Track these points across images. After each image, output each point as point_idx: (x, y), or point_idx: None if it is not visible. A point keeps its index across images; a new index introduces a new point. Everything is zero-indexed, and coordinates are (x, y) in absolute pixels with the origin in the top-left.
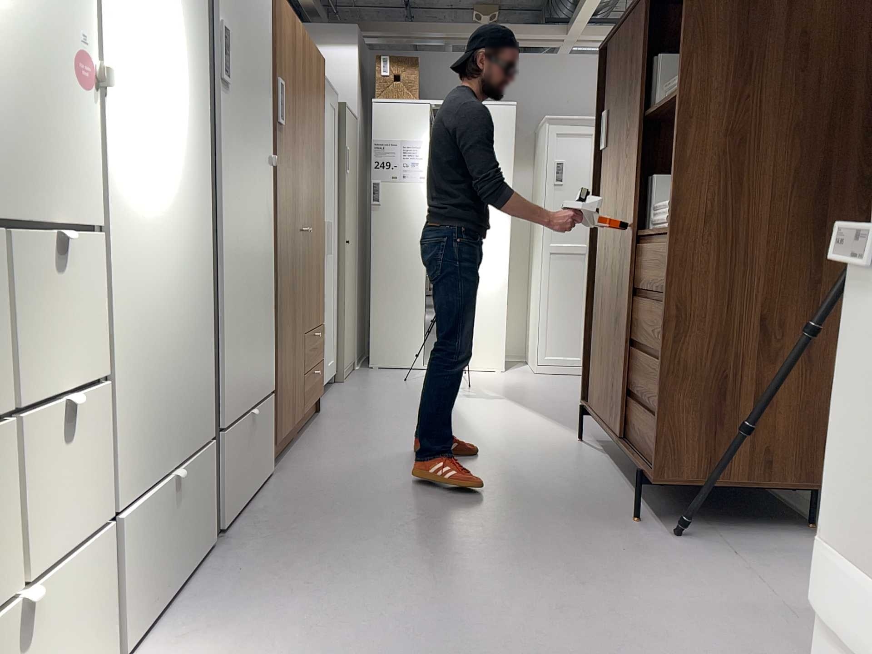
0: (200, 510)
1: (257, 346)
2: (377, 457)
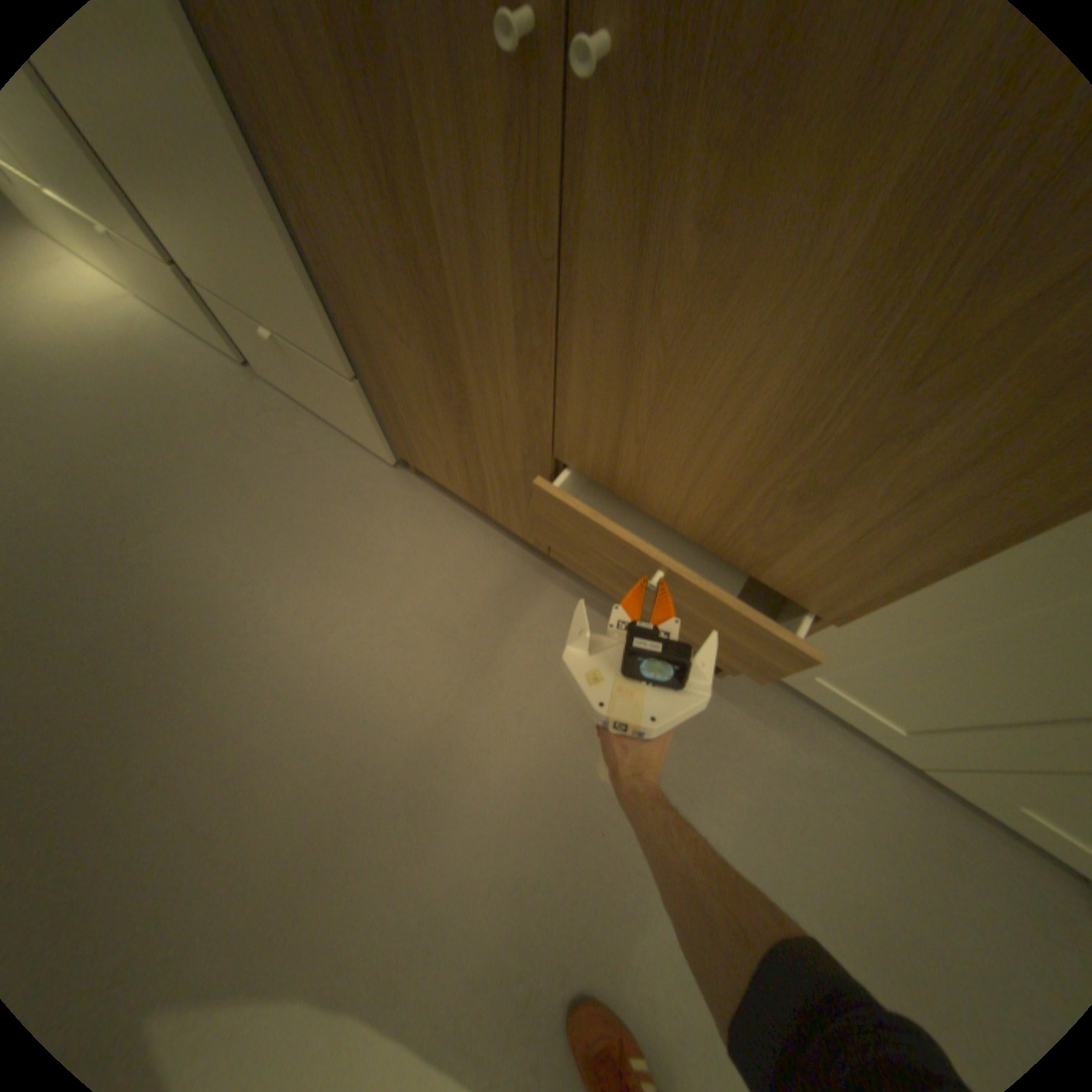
0: (185, 307)
1: (230, 248)
2: (367, 631)
